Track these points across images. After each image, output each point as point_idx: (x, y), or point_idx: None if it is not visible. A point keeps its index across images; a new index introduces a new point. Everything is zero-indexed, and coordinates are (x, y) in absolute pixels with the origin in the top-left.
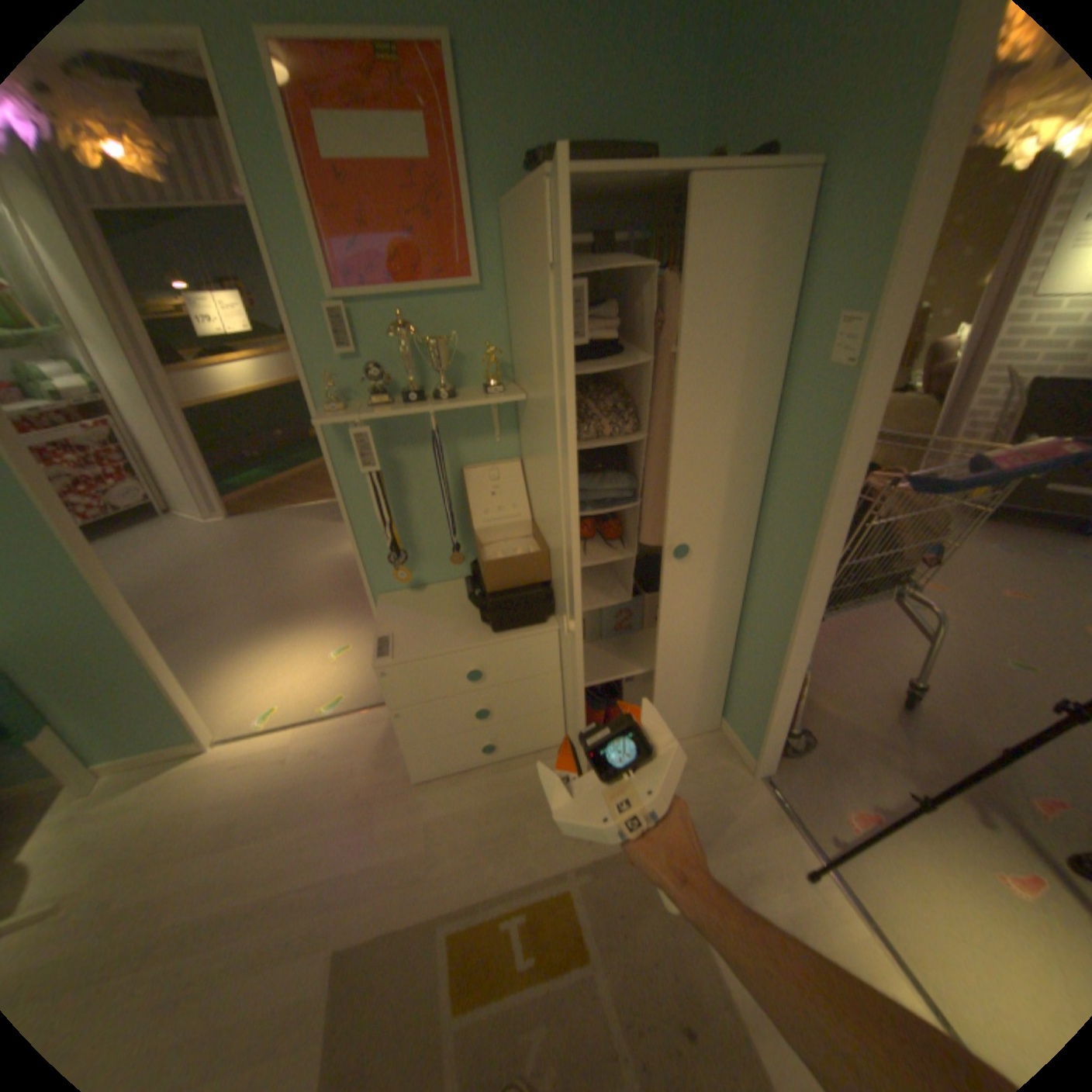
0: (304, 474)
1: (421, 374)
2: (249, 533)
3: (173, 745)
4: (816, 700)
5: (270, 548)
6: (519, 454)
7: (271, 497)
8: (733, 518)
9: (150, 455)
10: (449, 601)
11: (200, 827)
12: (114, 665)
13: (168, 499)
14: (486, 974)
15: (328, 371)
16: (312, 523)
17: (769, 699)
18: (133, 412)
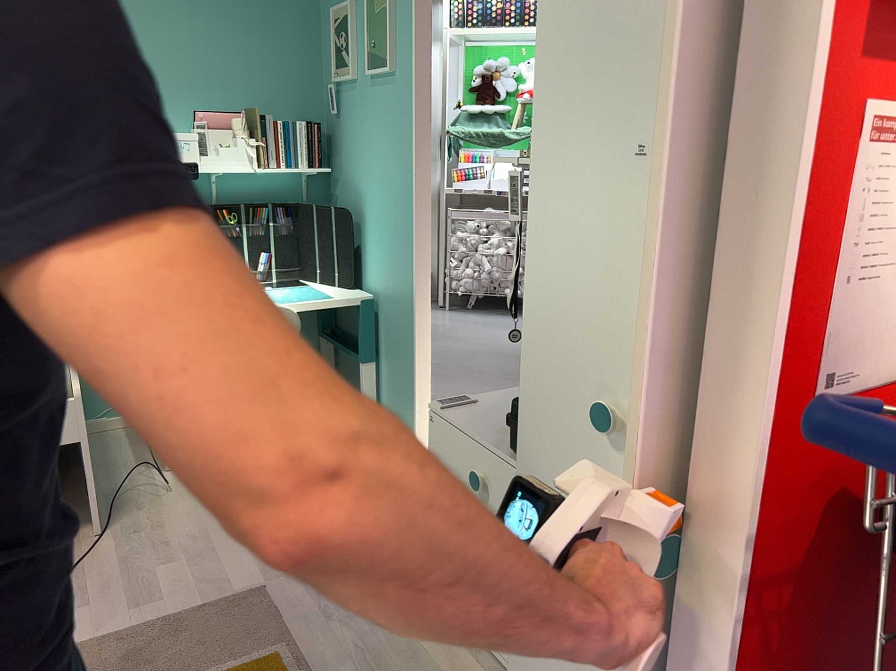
0: None
1: None
2: None
3: None
4: None
5: None
6: None
7: None
8: None
9: None
10: None
11: None
12: (406, 339)
13: None
14: None
15: None
16: None
17: None
18: None
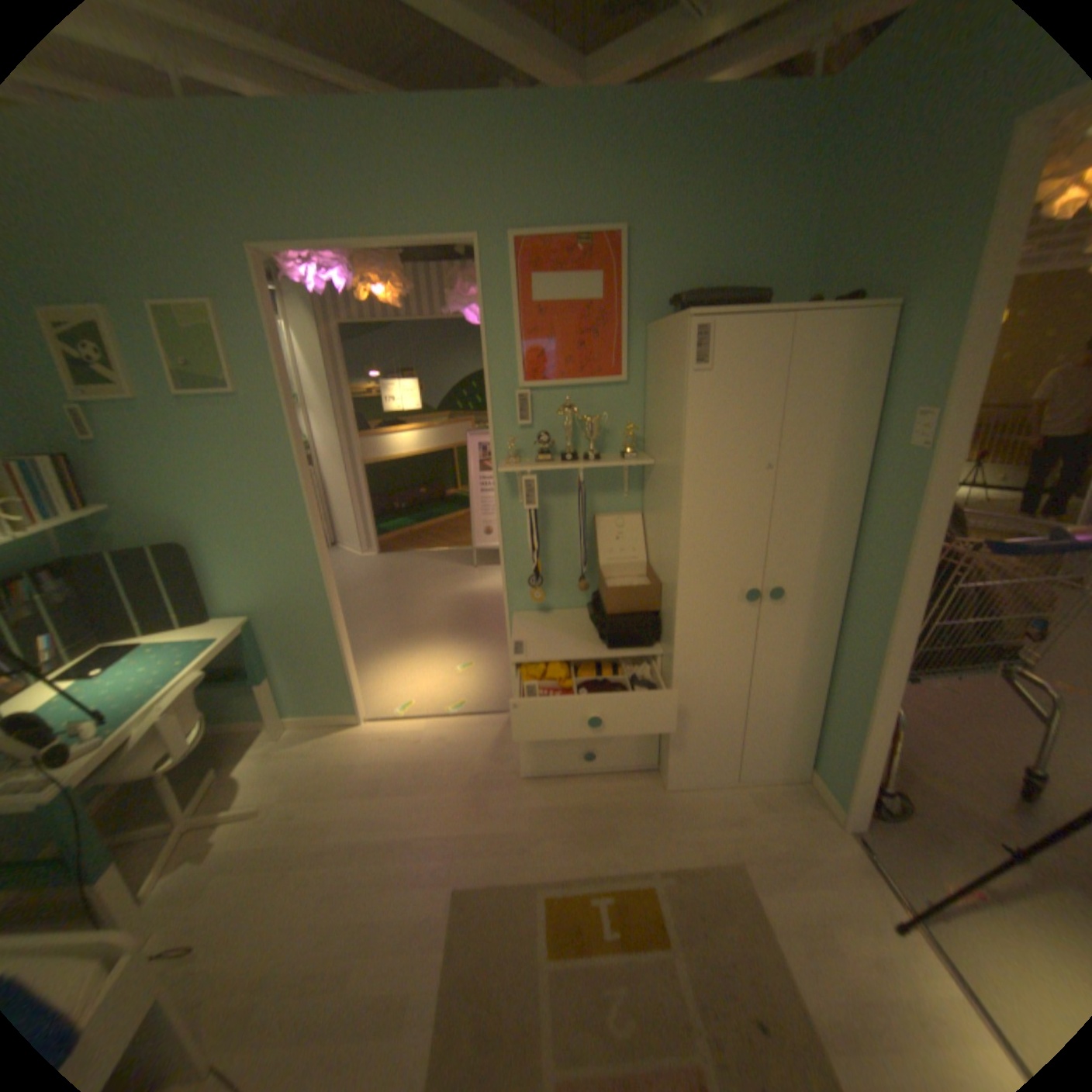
0: (440, 526)
1: (574, 442)
2: (396, 568)
3: (340, 714)
4: (919, 774)
5: (412, 580)
6: (640, 508)
7: (413, 541)
8: (826, 570)
9: (334, 499)
10: (570, 623)
11: (356, 779)
12: (320, 639)
13: (338, 535)
14: (578, 936)
15: (509, 437)
16: (446, 565)
17: (860, 746)
18: (330, 465)
